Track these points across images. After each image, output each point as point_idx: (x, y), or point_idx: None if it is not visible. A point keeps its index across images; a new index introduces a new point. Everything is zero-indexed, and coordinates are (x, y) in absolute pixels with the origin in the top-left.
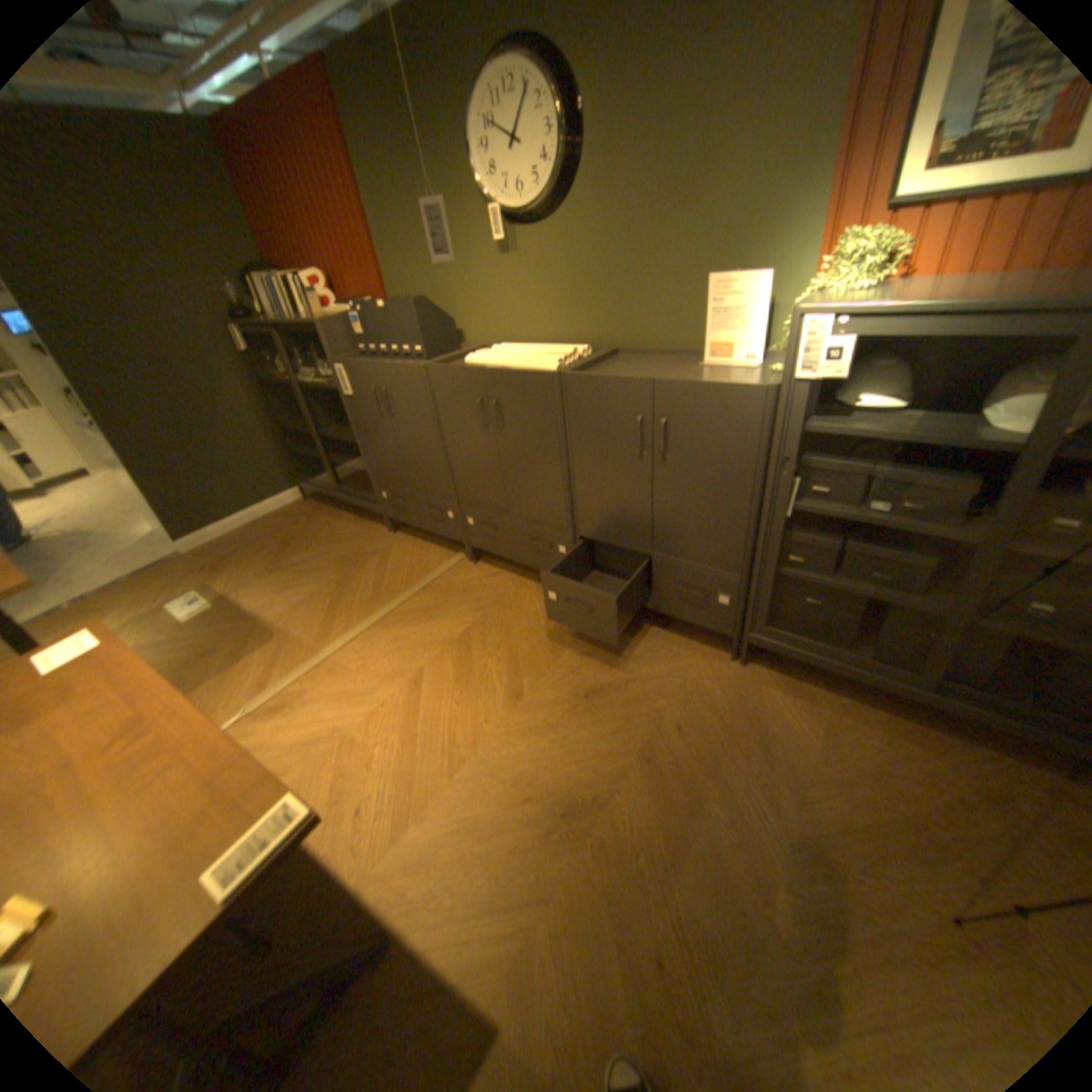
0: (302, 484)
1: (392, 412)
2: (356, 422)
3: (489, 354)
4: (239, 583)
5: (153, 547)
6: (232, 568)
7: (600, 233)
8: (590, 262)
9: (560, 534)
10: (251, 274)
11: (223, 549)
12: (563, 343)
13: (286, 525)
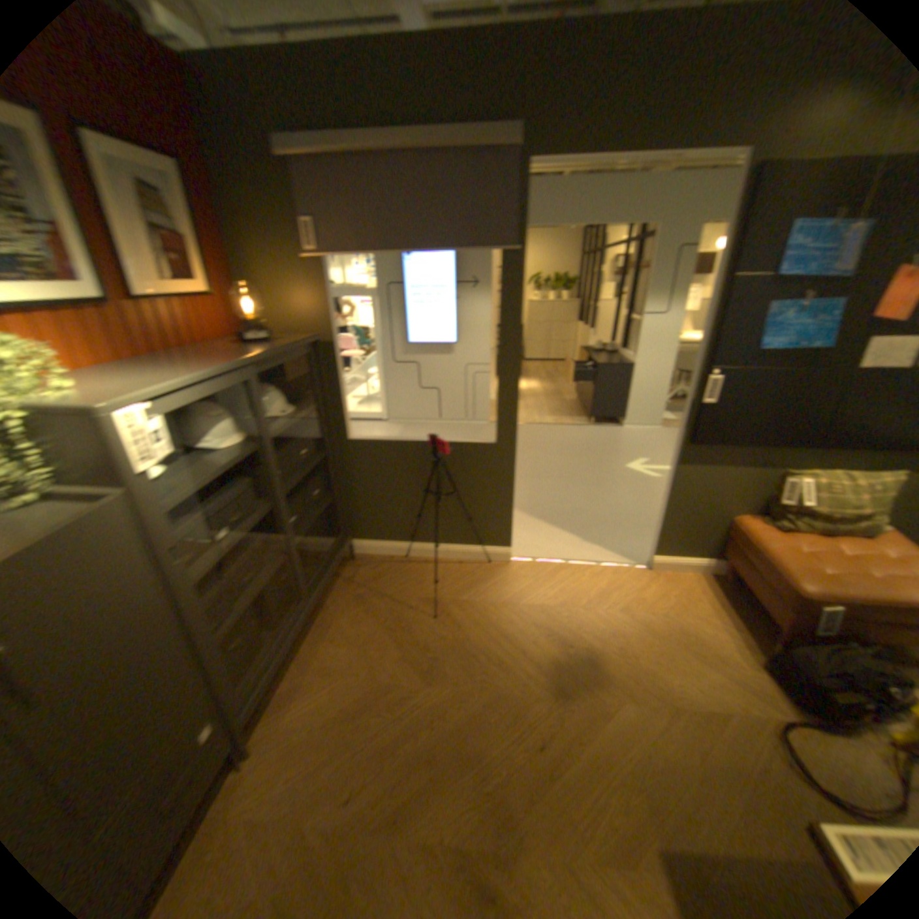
0: None
1: None
2: None
3: None
4: None
5: None
6: None
7: None
8: None
9: None
10: None
11: None
12: None
13: None
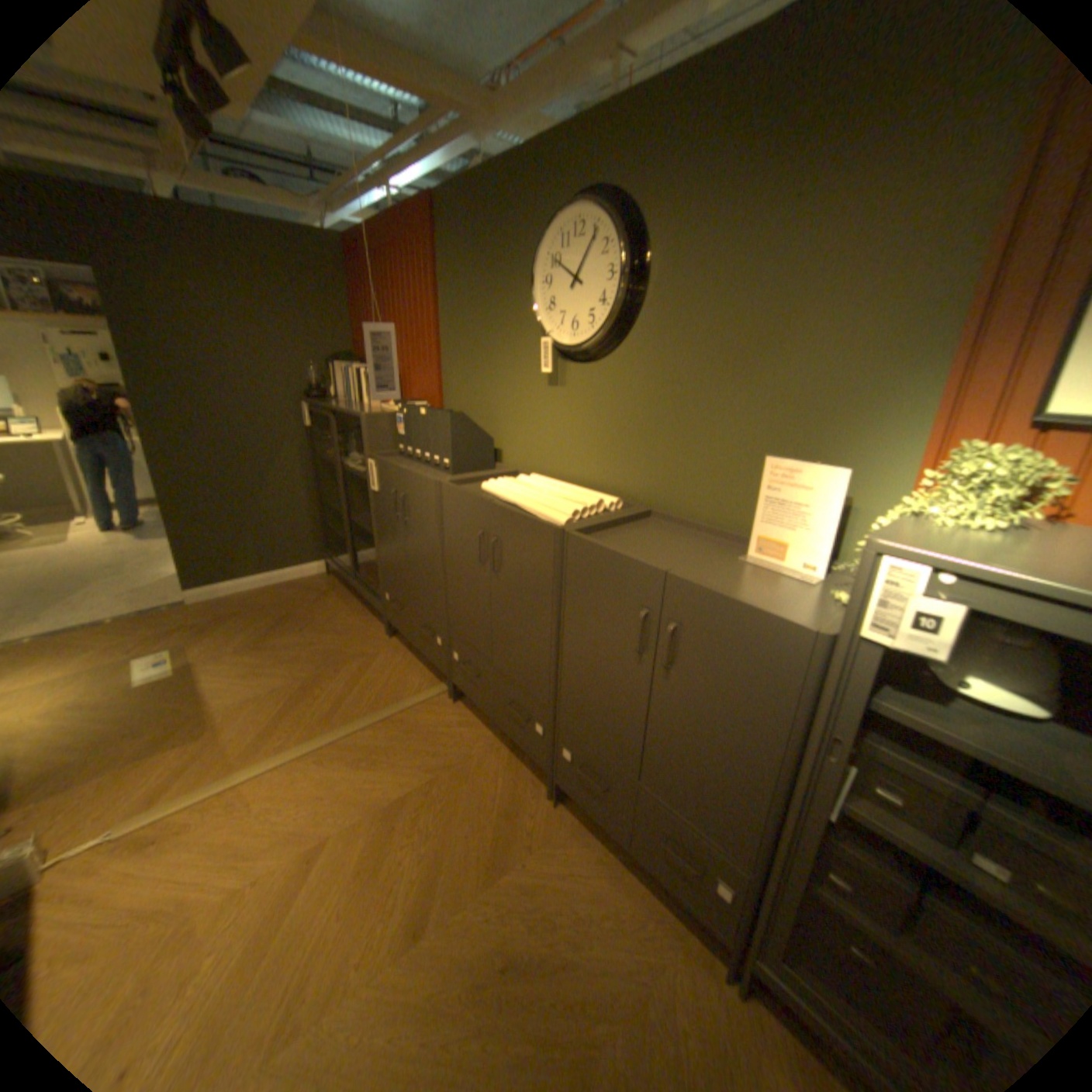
0: (328, 559)
1: (406, 518)
2: (376, 517)
3: (510, 484)
4: (214, 654)
5: (168, 590)
6: (219, 634)
7: (651, 384)
8: (637, 412)
9: (540, 710)
10: (335, 361)
11: (224, 610)
12: (596, 488)
13: (296, 598)
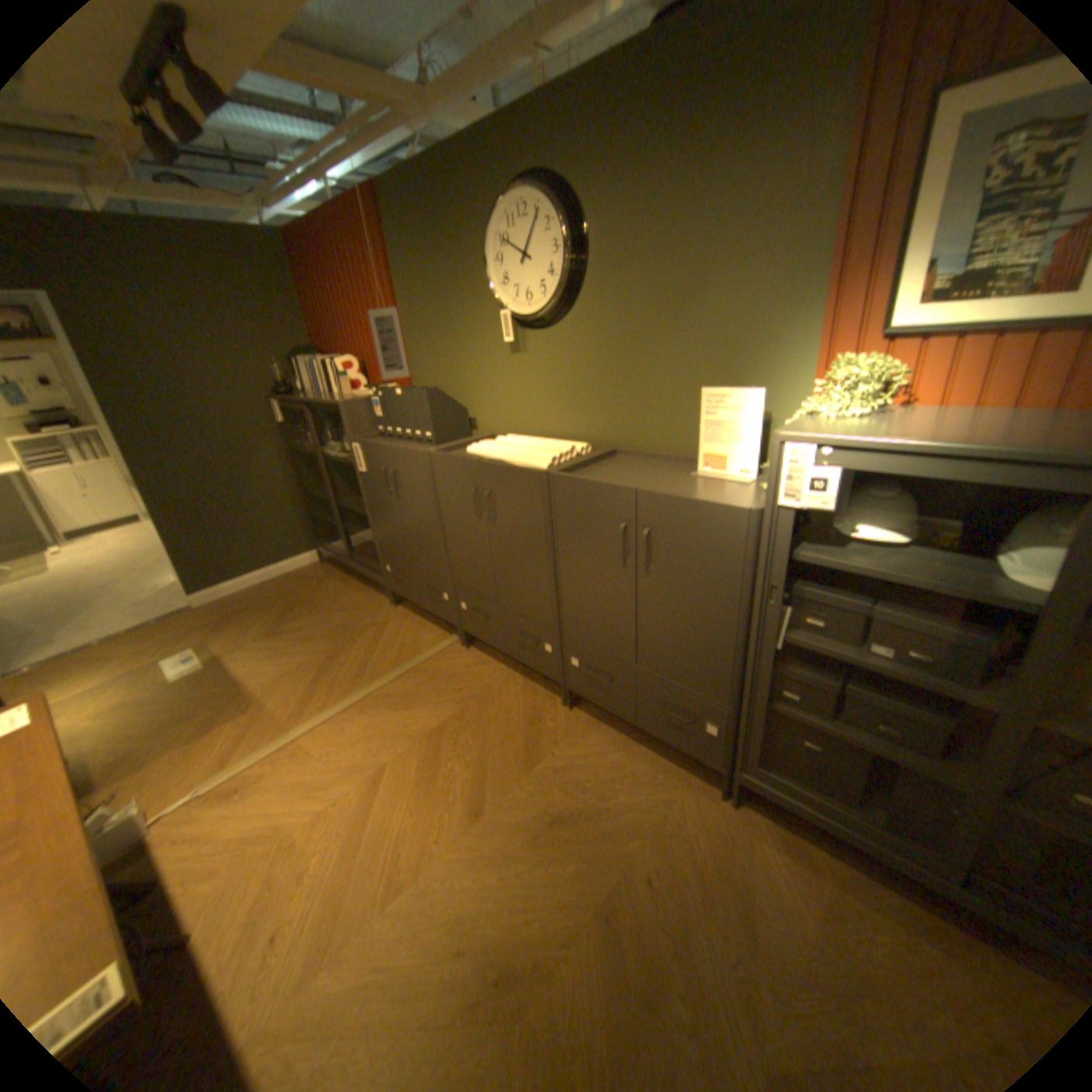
0: (319, 548)
1: (398, 492)
2: (367, 497)
3: (491, 446)
4: (235, 645)
5: (169, 599)
6: (233, 628)
7: (602, 342)
8: (593, 367)
9: (546, 632)
10: (297, 357)
11: (231, 607)
12: (566, 439)
13: (297, 588)
